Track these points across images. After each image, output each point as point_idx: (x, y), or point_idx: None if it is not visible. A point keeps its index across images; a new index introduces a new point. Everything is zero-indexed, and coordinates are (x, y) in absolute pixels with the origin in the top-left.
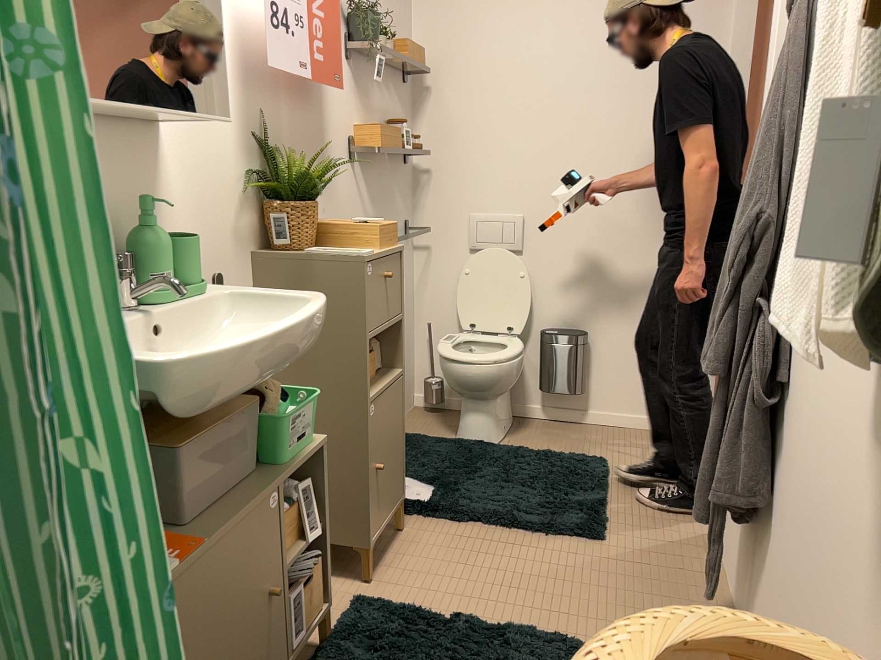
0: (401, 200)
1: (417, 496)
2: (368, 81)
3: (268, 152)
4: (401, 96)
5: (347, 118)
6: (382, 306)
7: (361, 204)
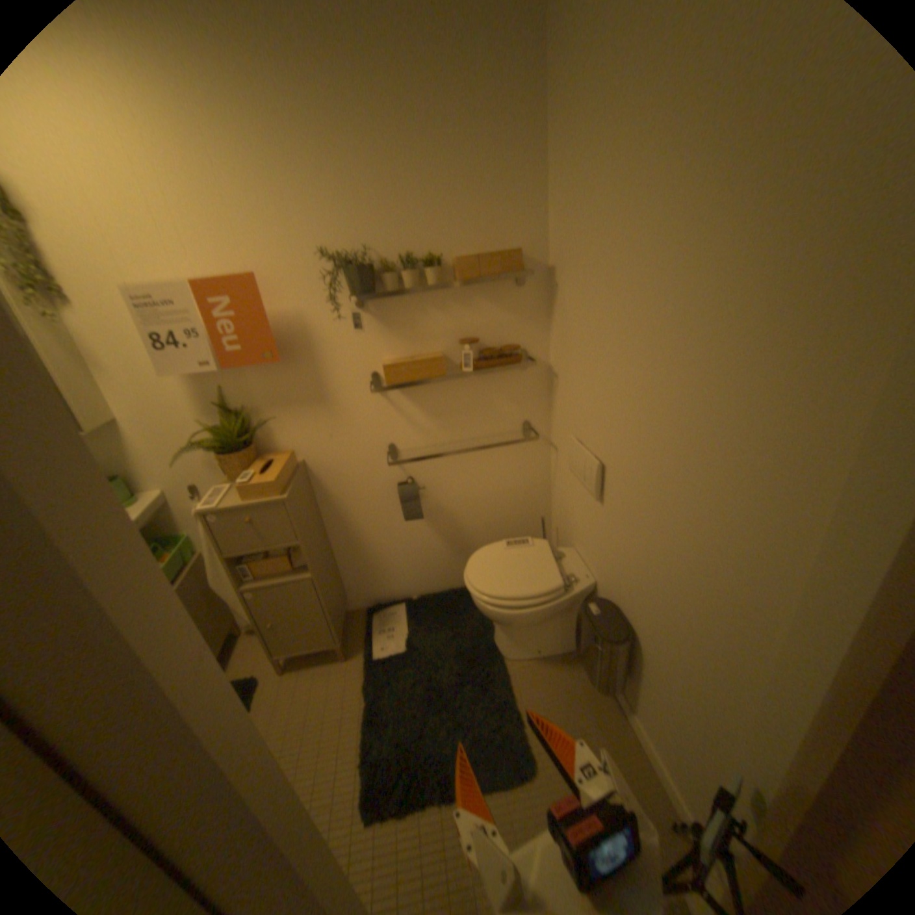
0: (508, 402)
1: (376, 649)
2: (405, 307)
3: (228, 409)
4: (508, 296)
5: (360, 354)
6: (244, 538)
7: (402, 419)
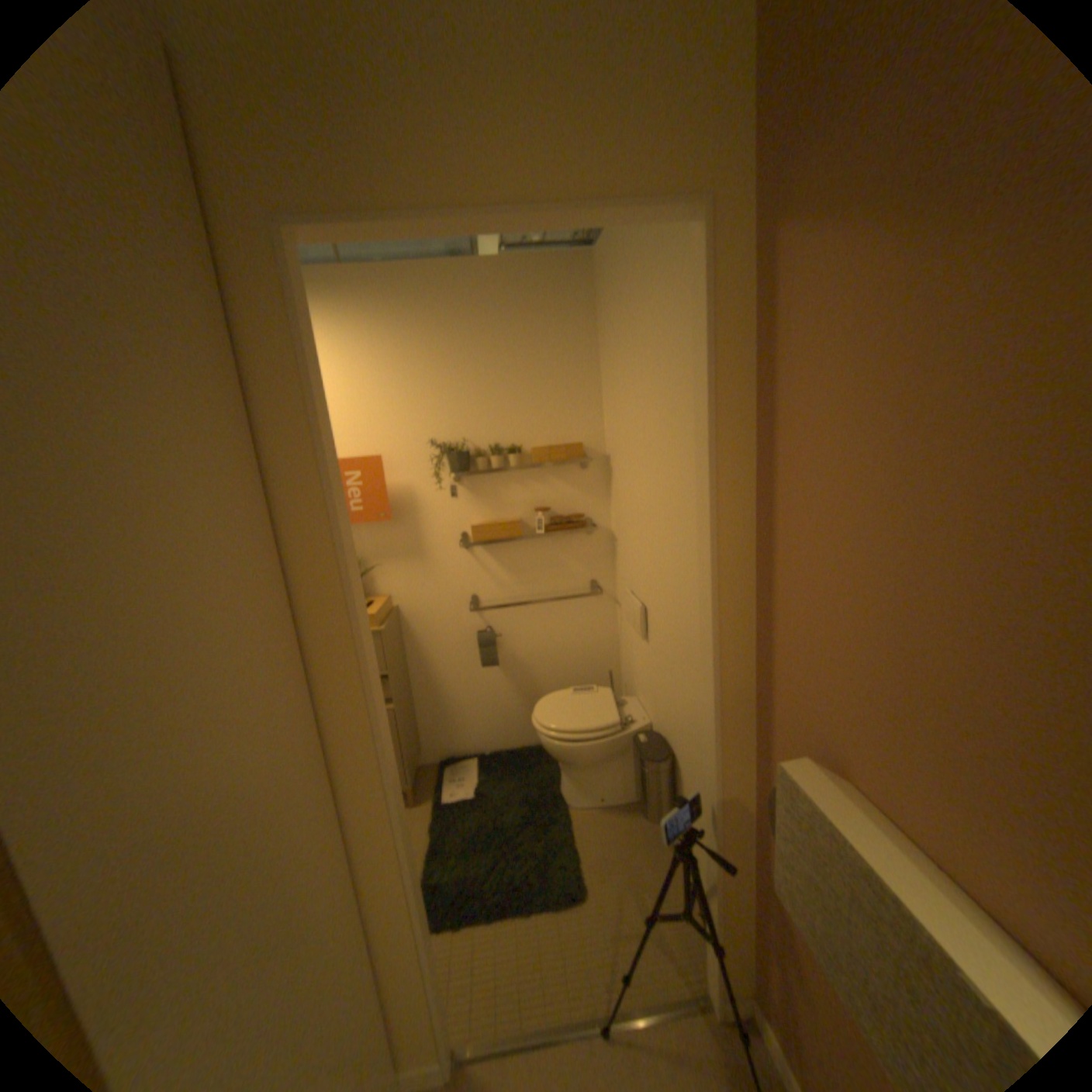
0: (577, 564)
1: (446, 798)
2: (493, 485)
3: None
4: (575, 479)
5: (455, 520)
6: None
7: (485, 575)
